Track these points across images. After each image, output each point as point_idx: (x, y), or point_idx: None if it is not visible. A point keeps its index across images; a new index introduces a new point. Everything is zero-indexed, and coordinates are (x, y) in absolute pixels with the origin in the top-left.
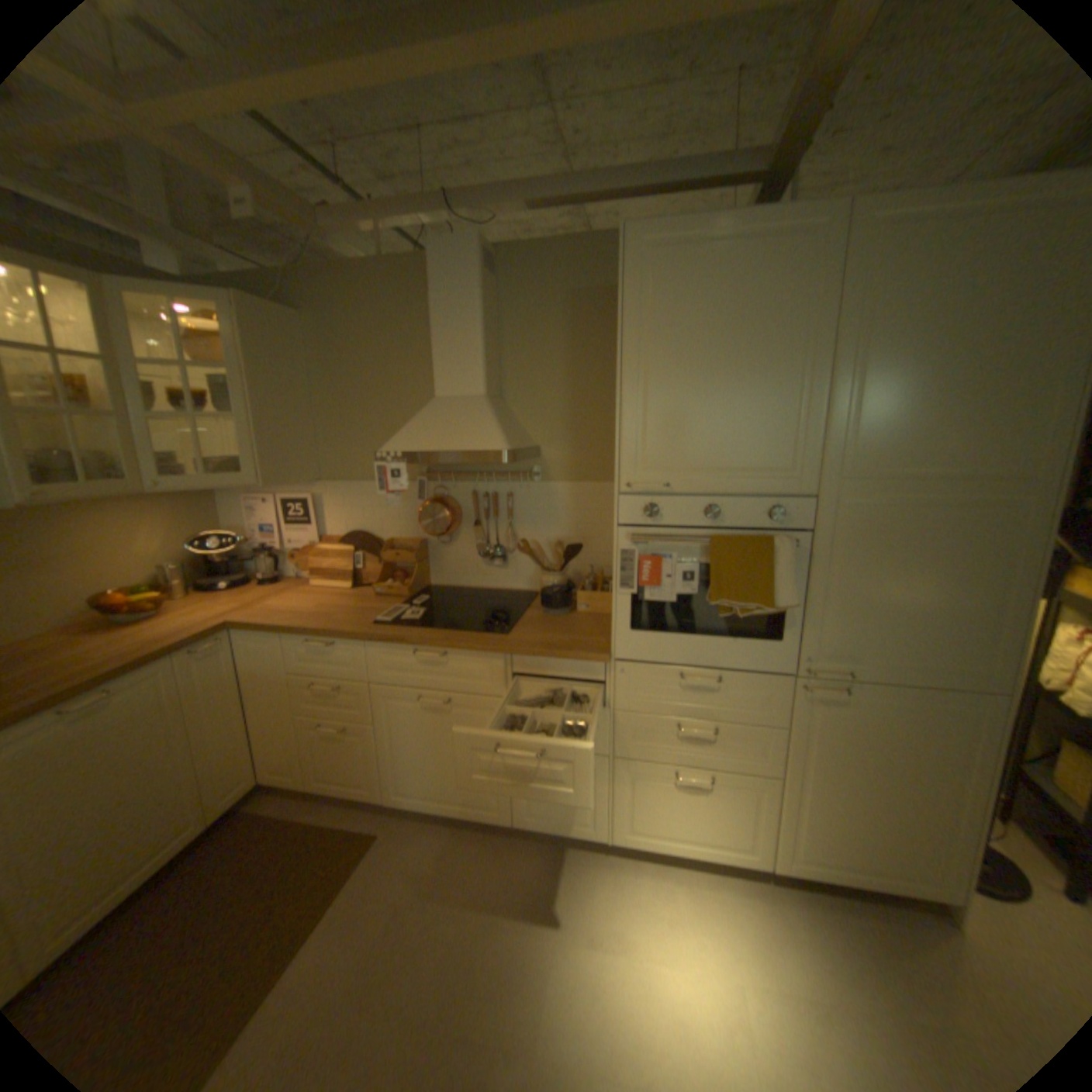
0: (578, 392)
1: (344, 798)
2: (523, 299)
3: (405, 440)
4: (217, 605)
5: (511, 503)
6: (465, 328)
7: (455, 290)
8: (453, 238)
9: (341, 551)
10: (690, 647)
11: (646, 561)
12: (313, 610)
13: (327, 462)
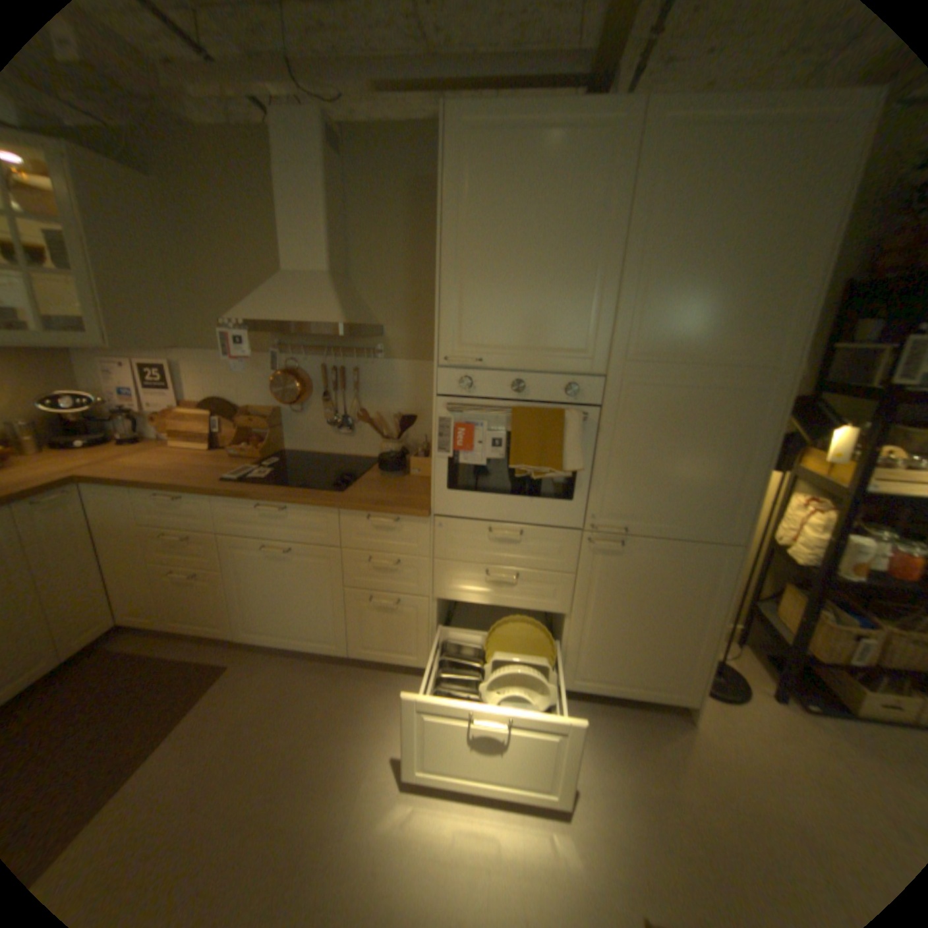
0: (418, 276)
1: (198, 636)
2: (368, 181)
3: (248, 308)
4: (69, 461)
5: (357, 377)
6: (308, 203)
7: (298, 163)
8: (294, 109)
9: (197, 415)
10: (497, 504)
11: (461, 428)
12: (164, 468)
13: (183, 330)
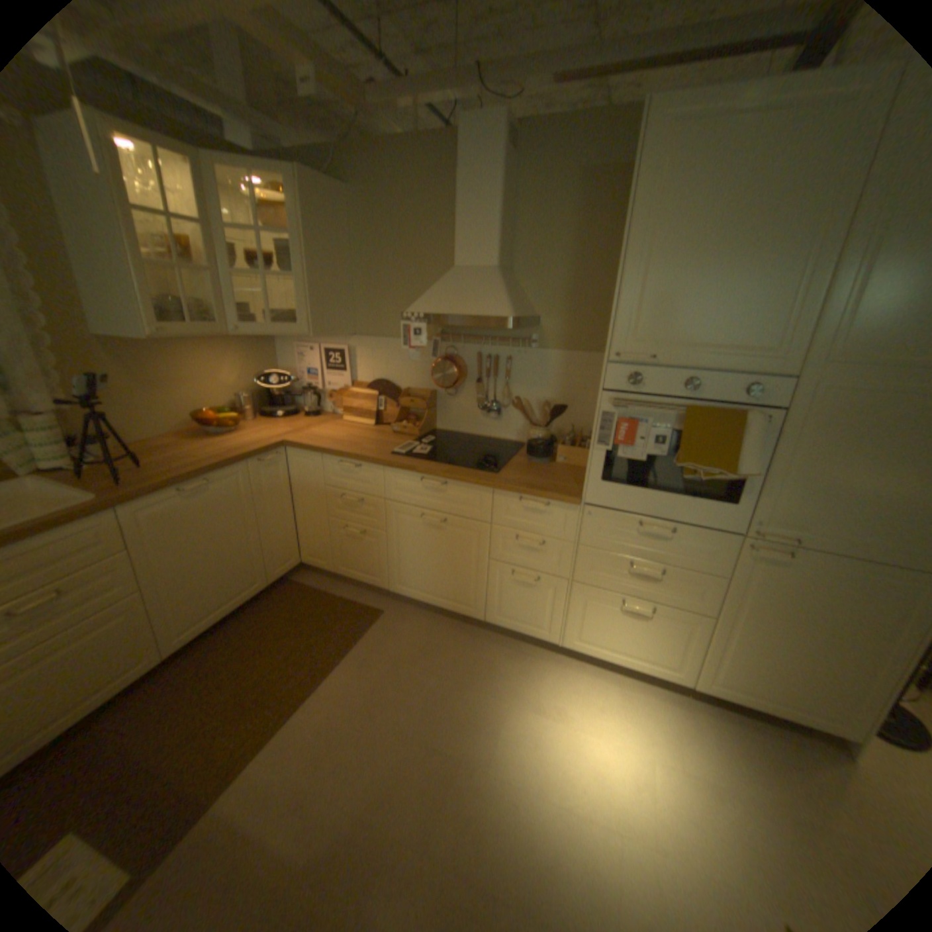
0: (580, 266)
1: (361, 582)
2: (540, 174)
3: (426, 303)
4: (276, 428)
5: (509, 365)
6: (485, 202)
7: (480, 165)
8: (482, 113)
9: (367, 395)
10: (652, 500)
11: (624, 423)
12: (345, 439)
13: (360, 320)
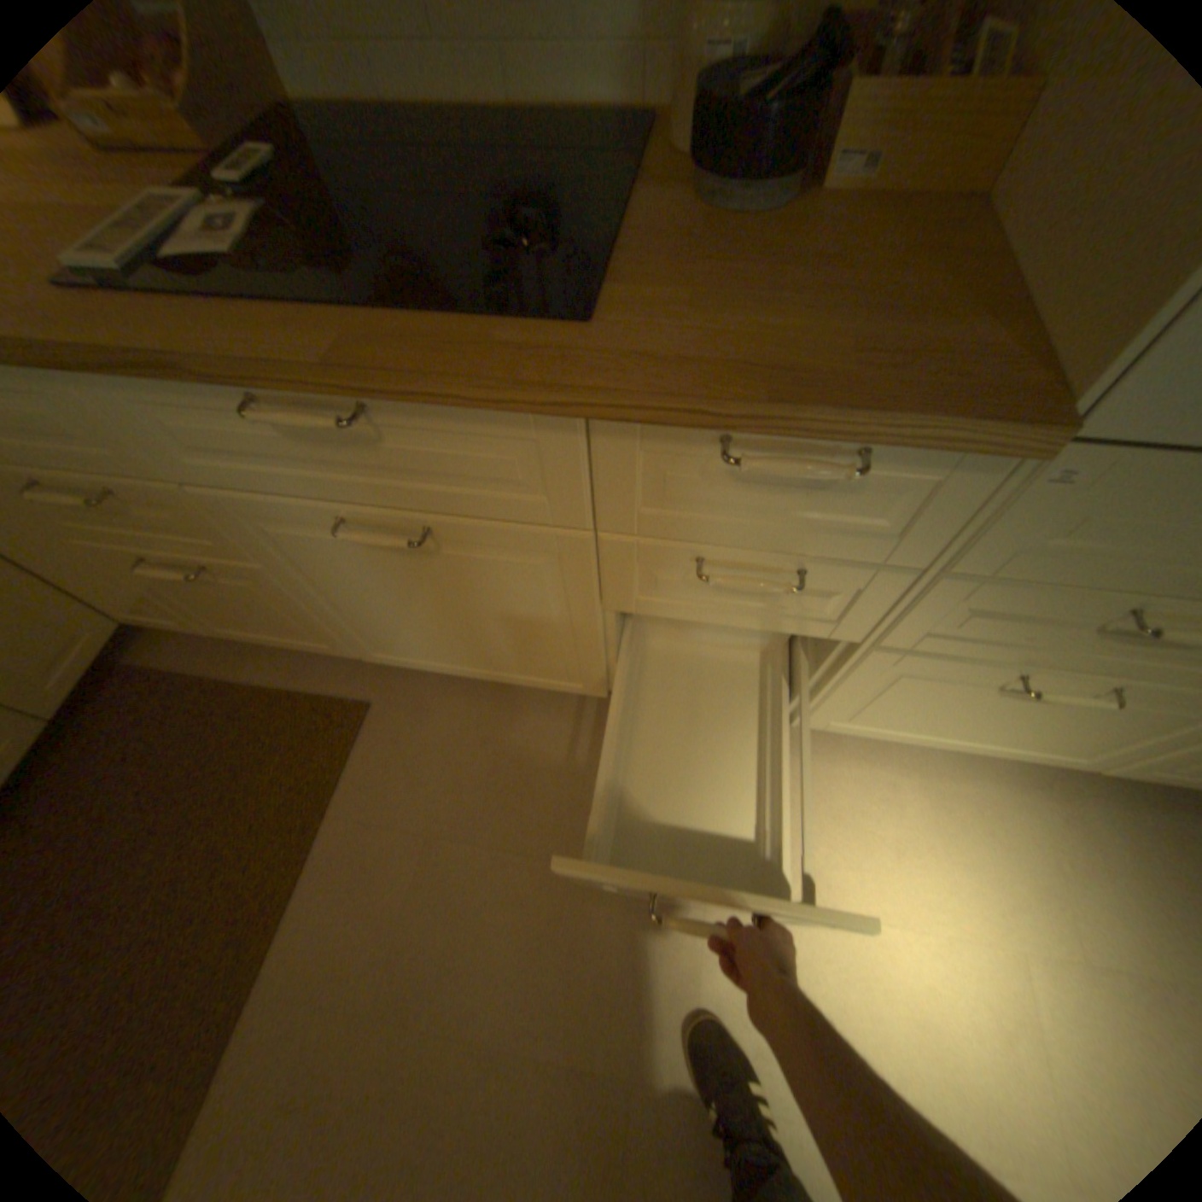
0: None
1: (287, 647)
2: None
3: None
4: None
5: None
6: None
7: None
8: None
9: None
10: None
11: None
12: None
13: None
